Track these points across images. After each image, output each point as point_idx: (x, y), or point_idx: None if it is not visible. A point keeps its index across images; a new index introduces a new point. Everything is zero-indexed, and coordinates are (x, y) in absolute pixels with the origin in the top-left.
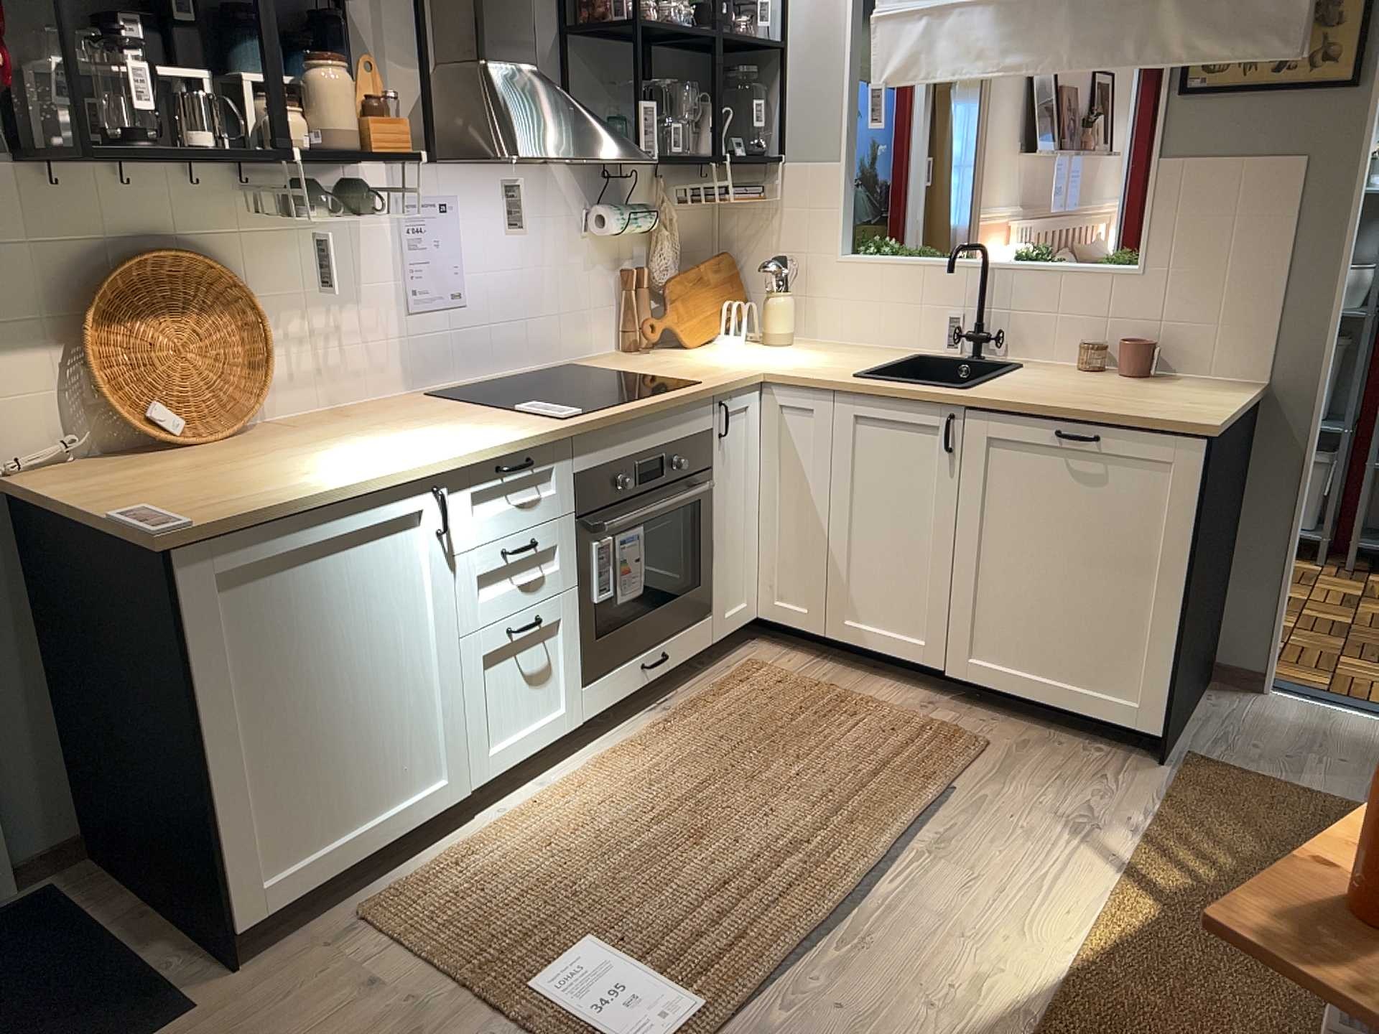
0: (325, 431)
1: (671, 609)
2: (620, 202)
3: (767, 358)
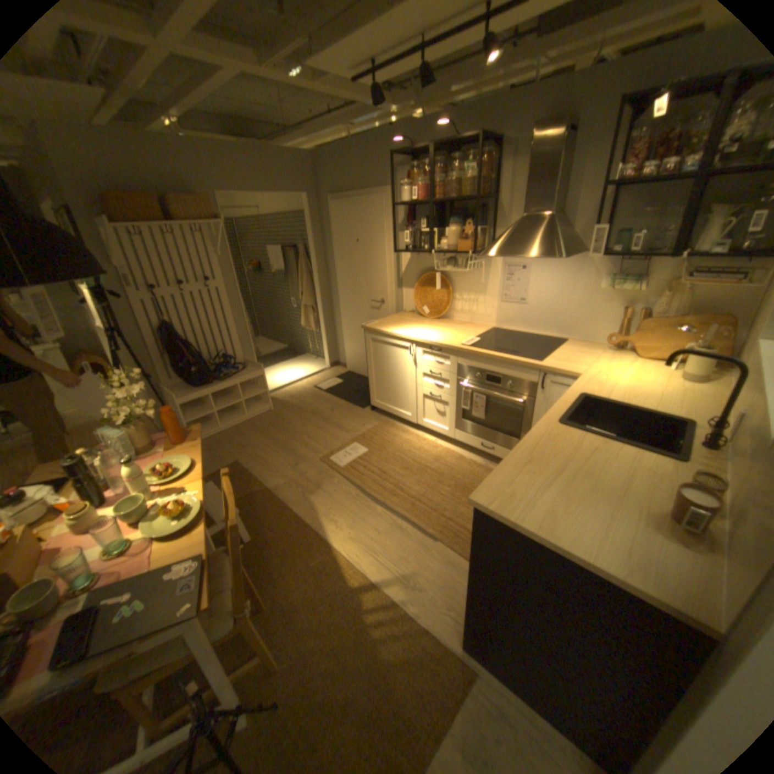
0: (443, 325)
1: (499, 435)
2: (642, 272)
3: (625, 375)
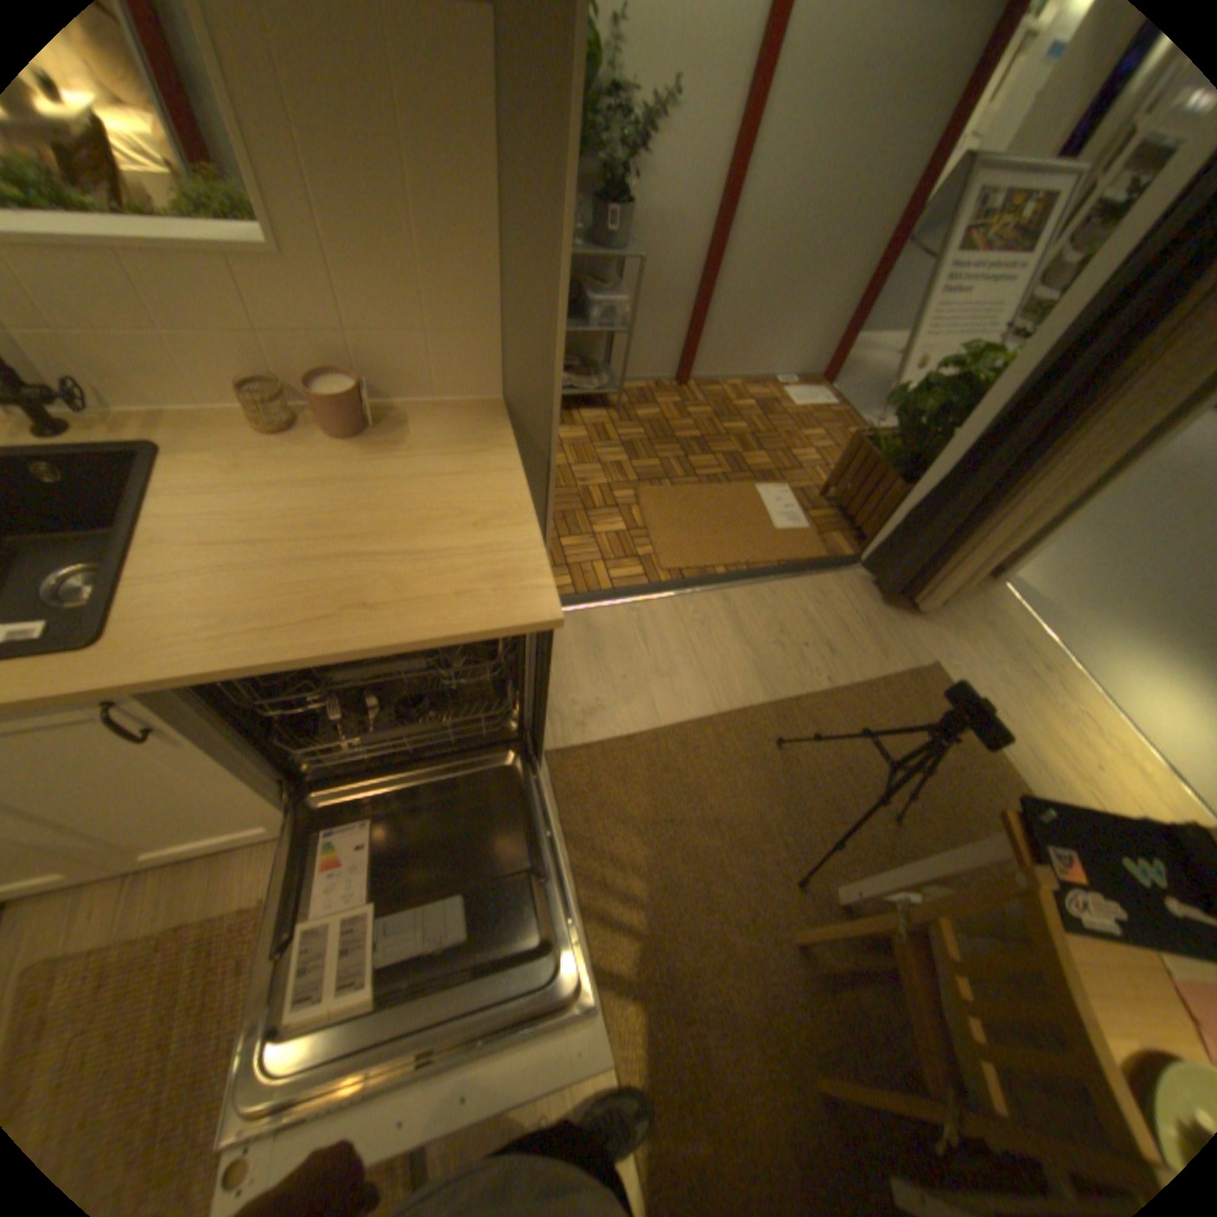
0: None
1: None
2: None
3: None
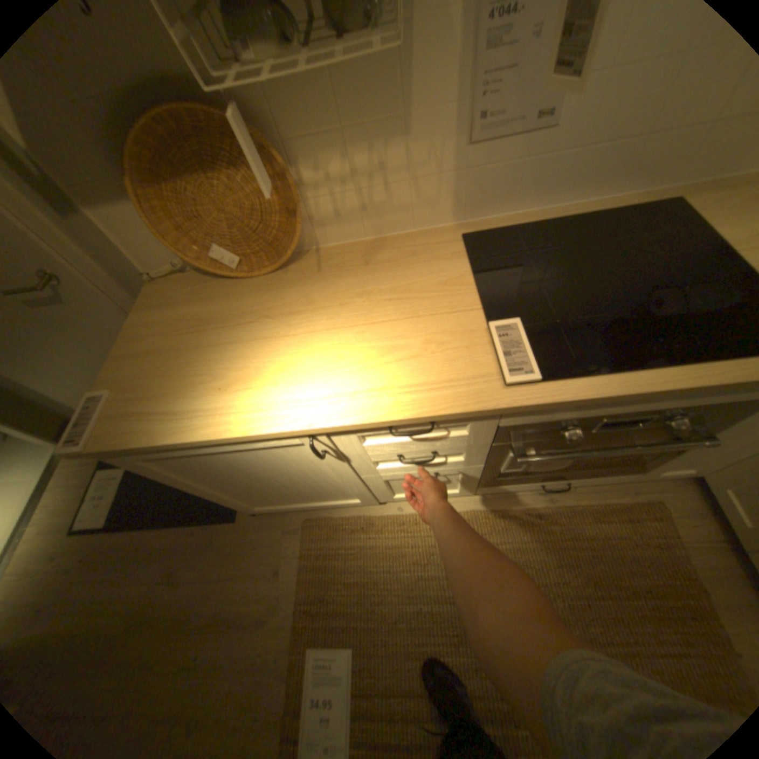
0: (324, 288)
1: (591, 471)
2: None
3: None
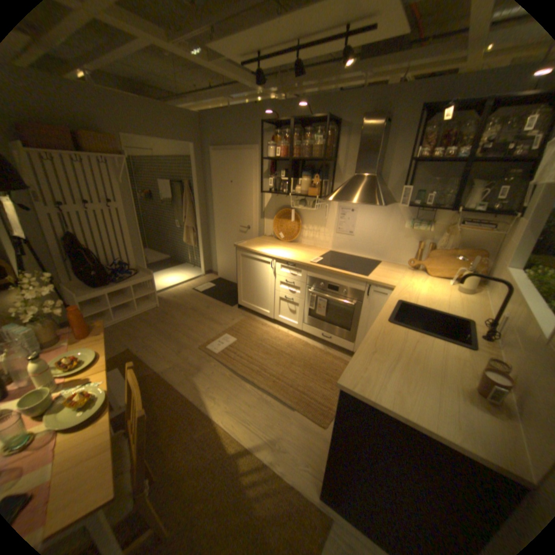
0: (294, 247)
1: (335, 328)
2: (430, 219)
3: (423, 288)
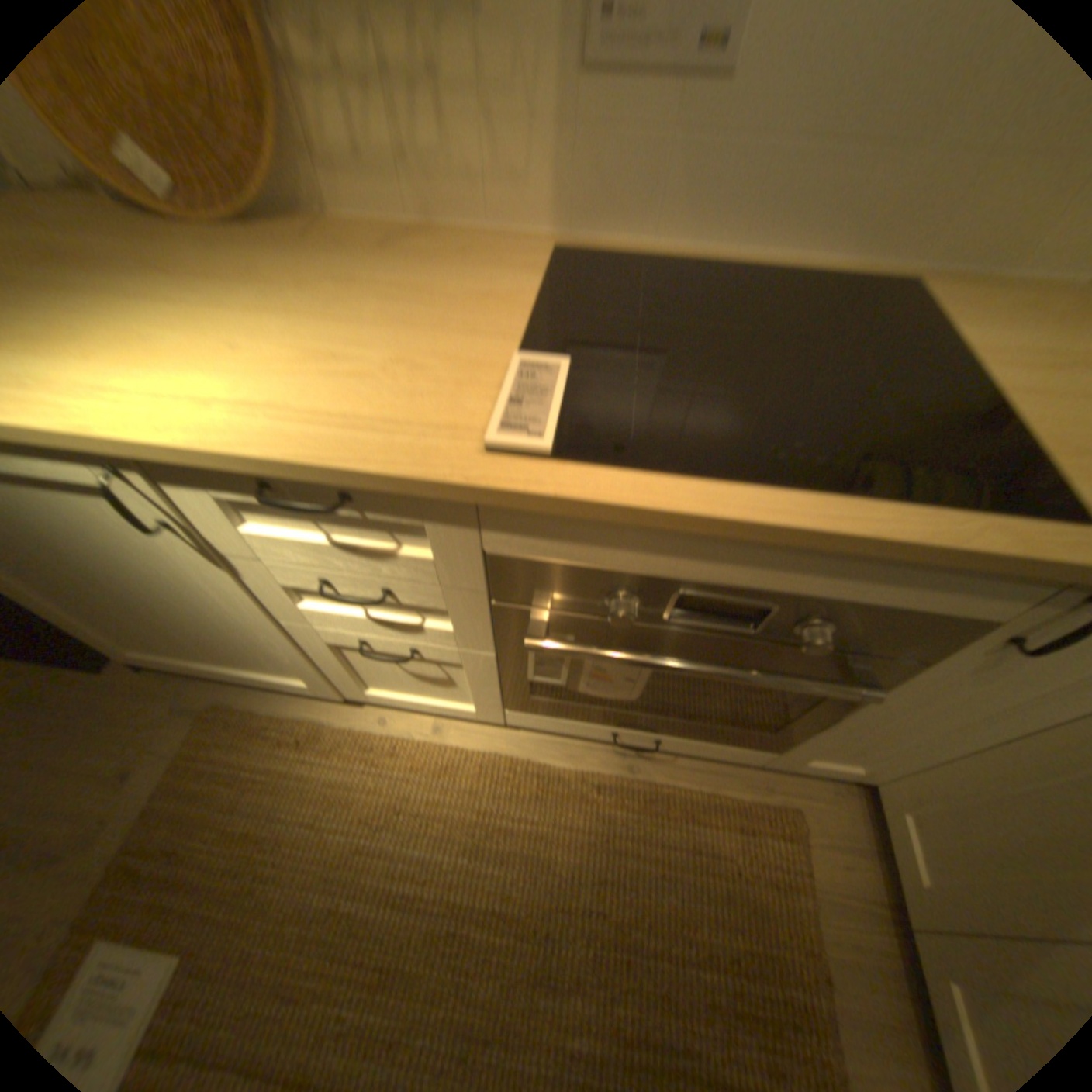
0: (283, 248)
1: (692, 723)
2: None
3: None
